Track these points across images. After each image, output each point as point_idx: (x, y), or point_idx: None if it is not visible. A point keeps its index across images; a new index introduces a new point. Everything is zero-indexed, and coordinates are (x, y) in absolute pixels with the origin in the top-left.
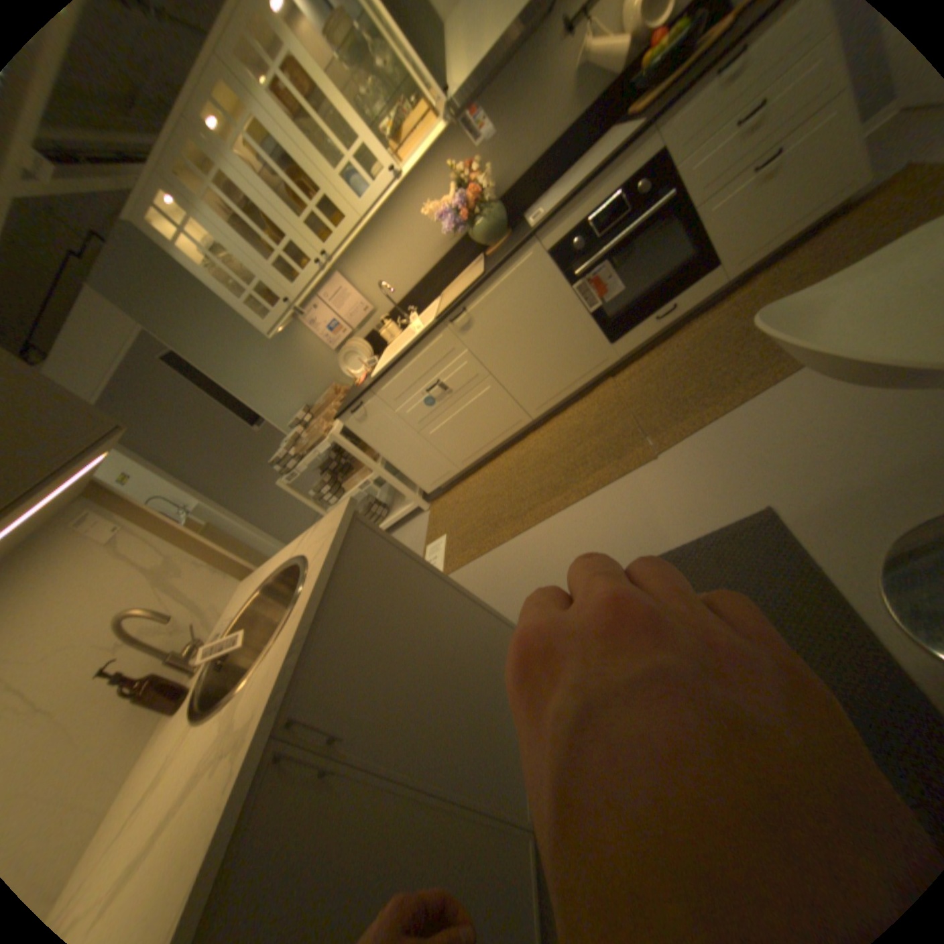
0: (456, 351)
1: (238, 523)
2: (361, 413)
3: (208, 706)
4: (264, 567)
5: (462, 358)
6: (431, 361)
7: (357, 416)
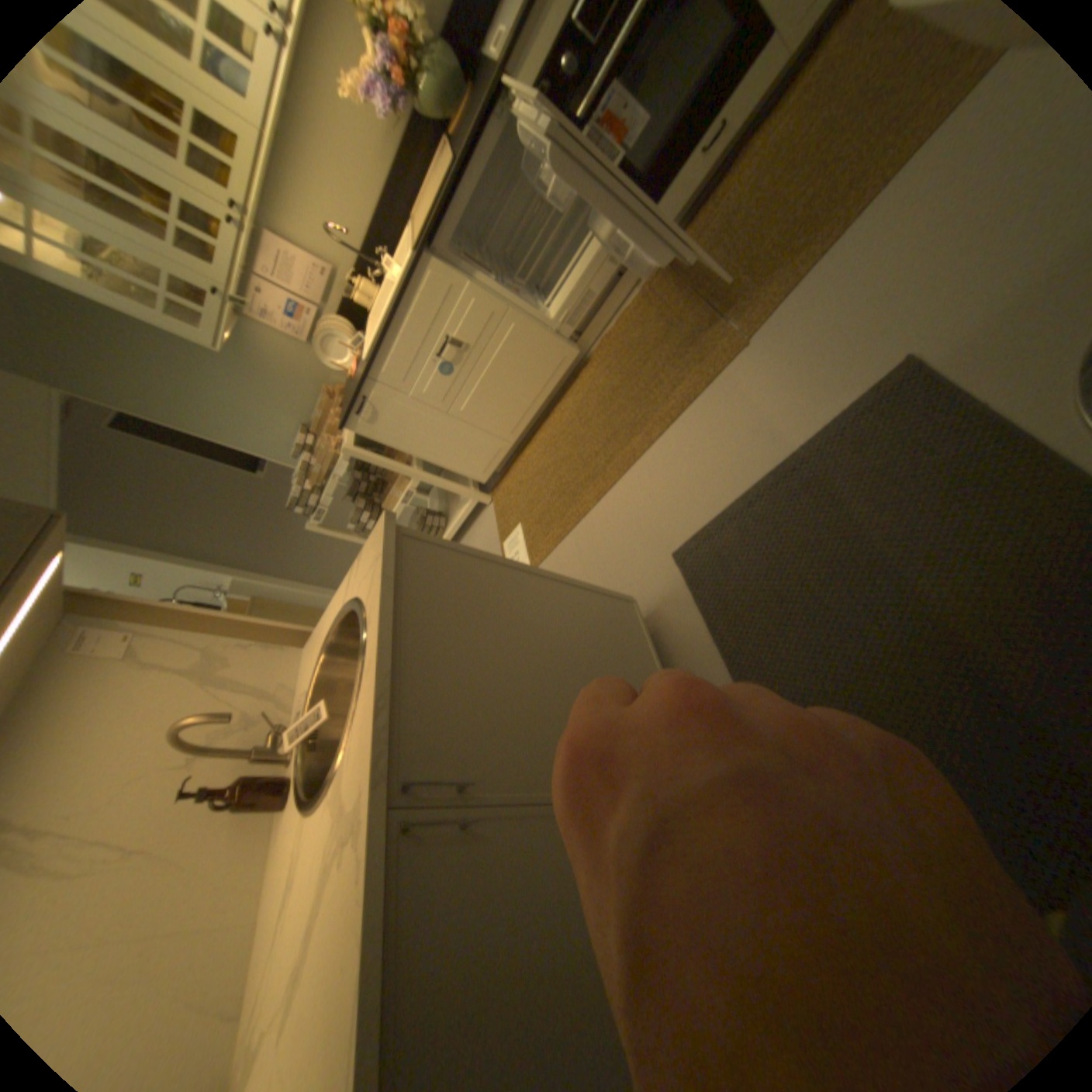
0: (455, 291)
1: (287, 588)
2: (369, 413)
3: (318, 792)
4: (321, 627)
5: (466, 297)
6: (429, 315)
7: (366, 418)
